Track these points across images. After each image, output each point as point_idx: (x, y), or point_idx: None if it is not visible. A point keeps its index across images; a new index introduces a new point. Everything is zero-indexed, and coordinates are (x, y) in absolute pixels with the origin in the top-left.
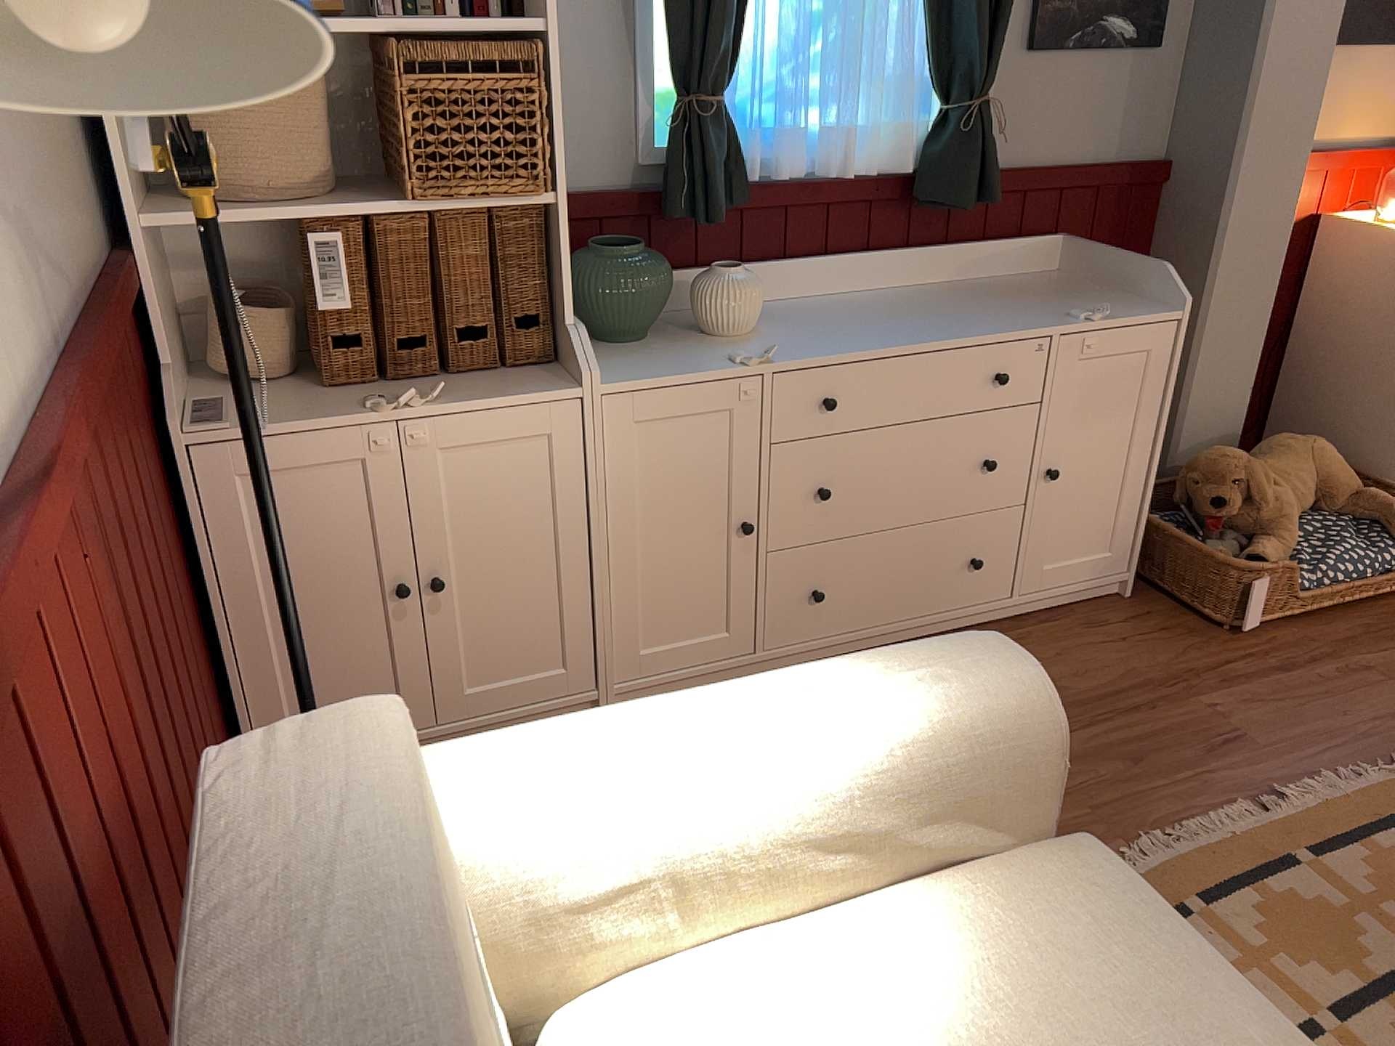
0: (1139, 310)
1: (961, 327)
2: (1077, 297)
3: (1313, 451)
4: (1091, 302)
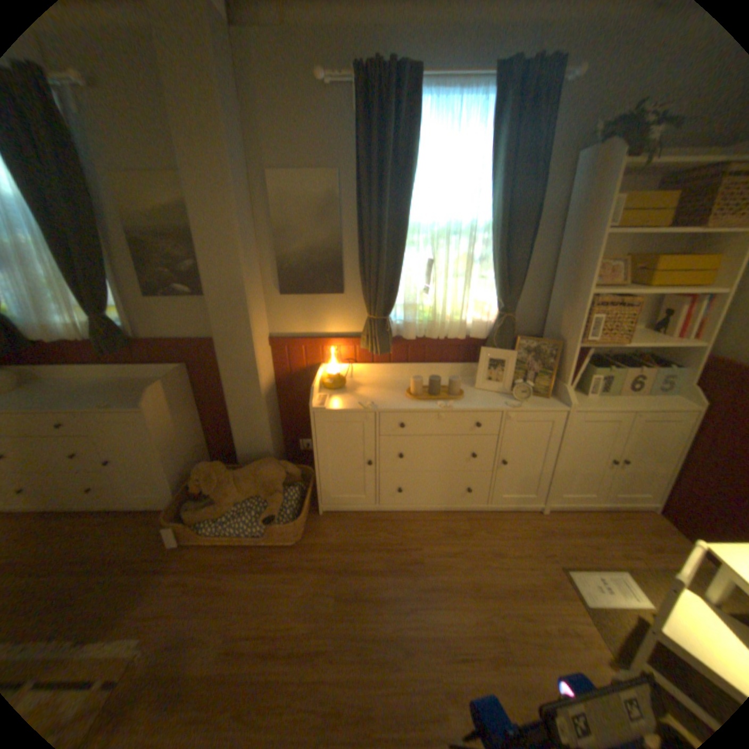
0: (131, 406)
1: (54, 404)
2: (139, 394)
3: (259, 471)
4: (133, 398)
